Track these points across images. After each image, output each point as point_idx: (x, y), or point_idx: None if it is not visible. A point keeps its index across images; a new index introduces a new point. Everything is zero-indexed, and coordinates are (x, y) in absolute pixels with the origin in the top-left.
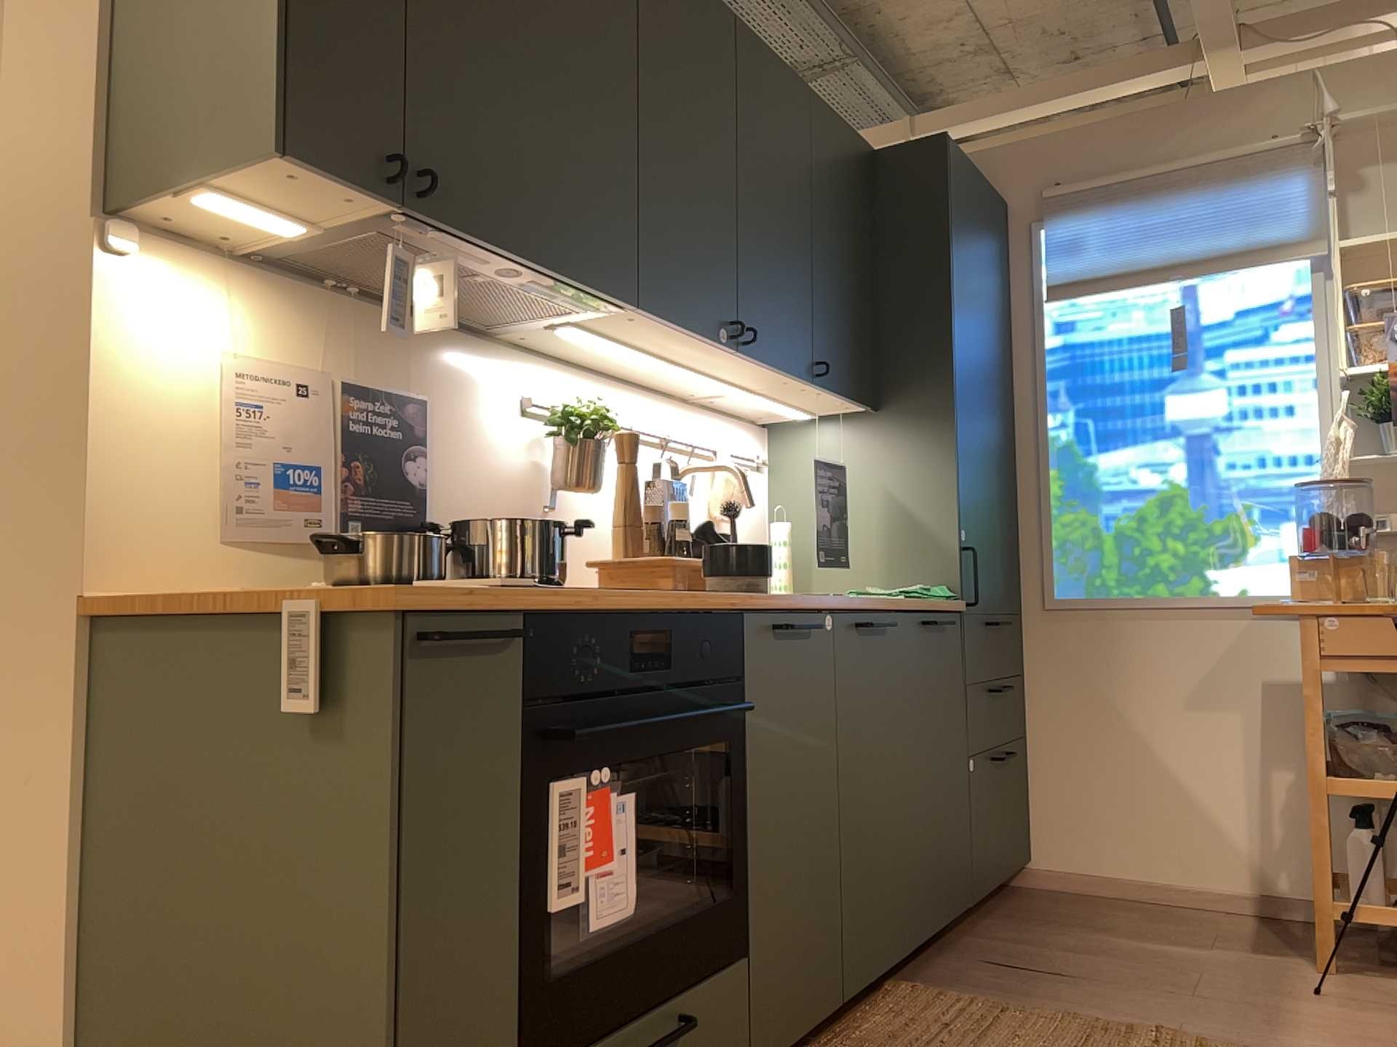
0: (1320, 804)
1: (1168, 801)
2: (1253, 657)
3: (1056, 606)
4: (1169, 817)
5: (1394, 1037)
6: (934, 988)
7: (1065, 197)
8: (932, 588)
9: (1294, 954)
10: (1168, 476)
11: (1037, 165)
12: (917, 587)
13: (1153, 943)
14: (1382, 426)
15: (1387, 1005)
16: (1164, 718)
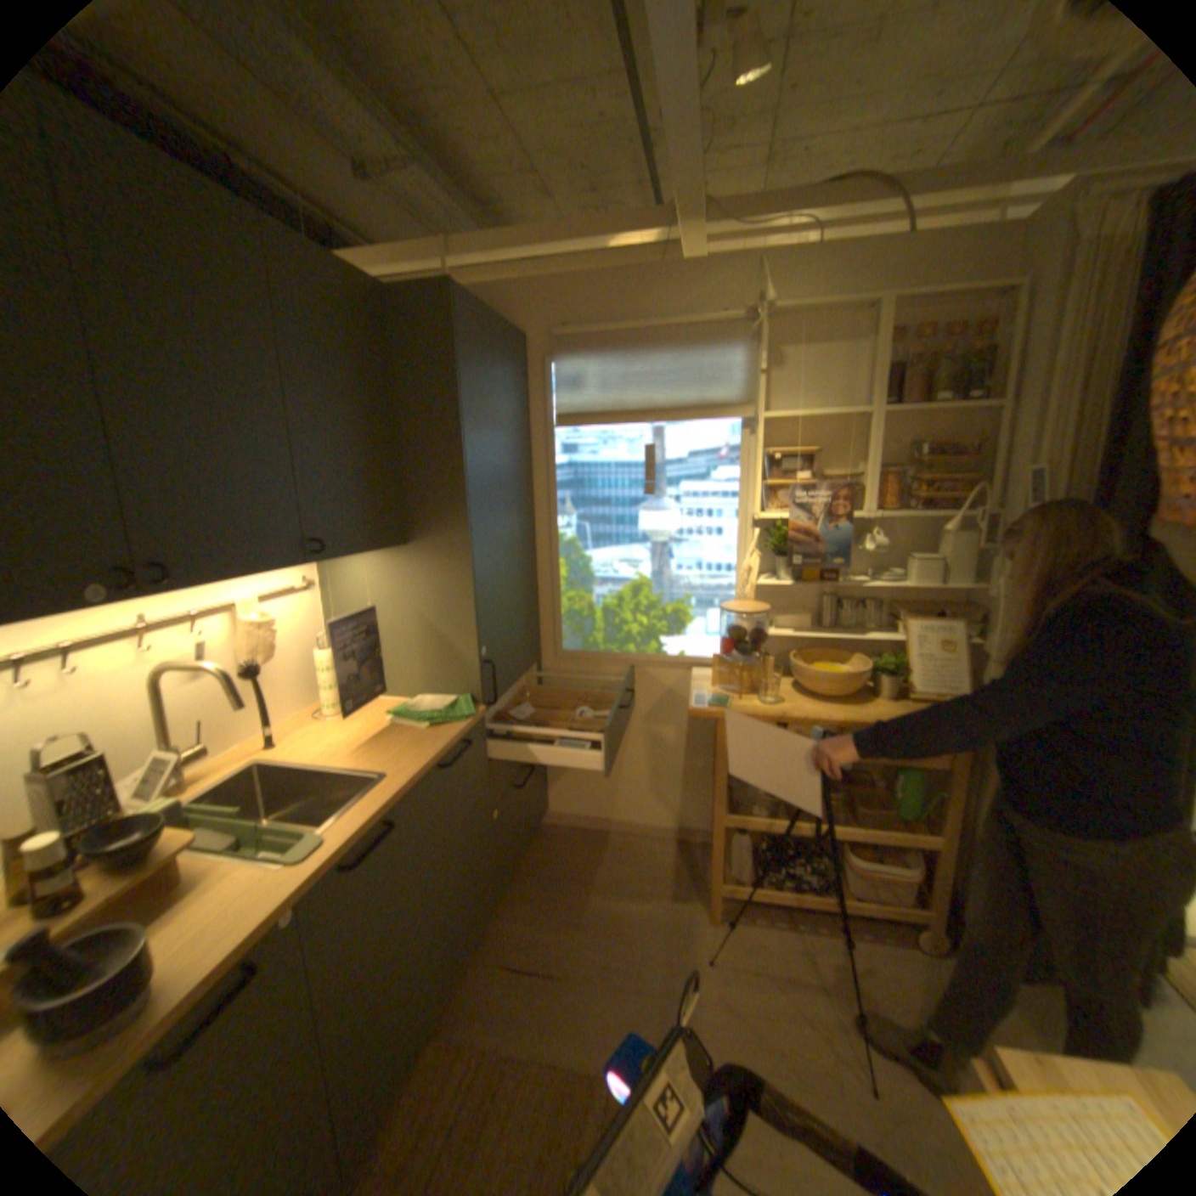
0: (720, 836)
1: (629, 777)
2: (684, 694)
3: (562, 655)
4: (629, 787)
5: (755, 1033)
6: (453, 1039)
7: (570, 338)
8: (456, 701)
9: (696, 900)
10: (638, 572)
11: (550, 303)
12: (442, 707)
13: (614, 903)
14: (779, 558)
15: (749, 973)
16: (629, 729)
